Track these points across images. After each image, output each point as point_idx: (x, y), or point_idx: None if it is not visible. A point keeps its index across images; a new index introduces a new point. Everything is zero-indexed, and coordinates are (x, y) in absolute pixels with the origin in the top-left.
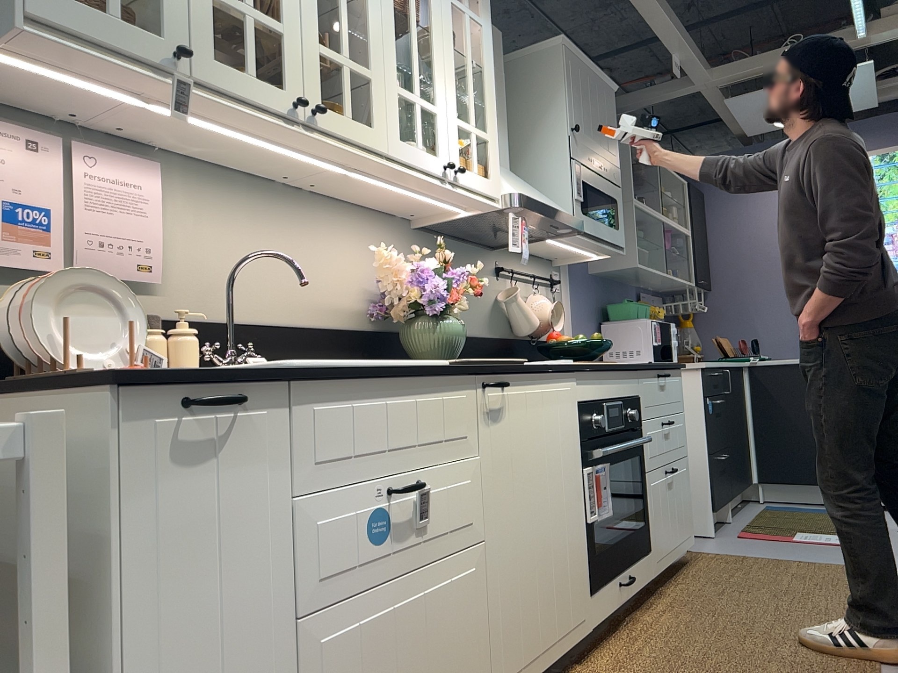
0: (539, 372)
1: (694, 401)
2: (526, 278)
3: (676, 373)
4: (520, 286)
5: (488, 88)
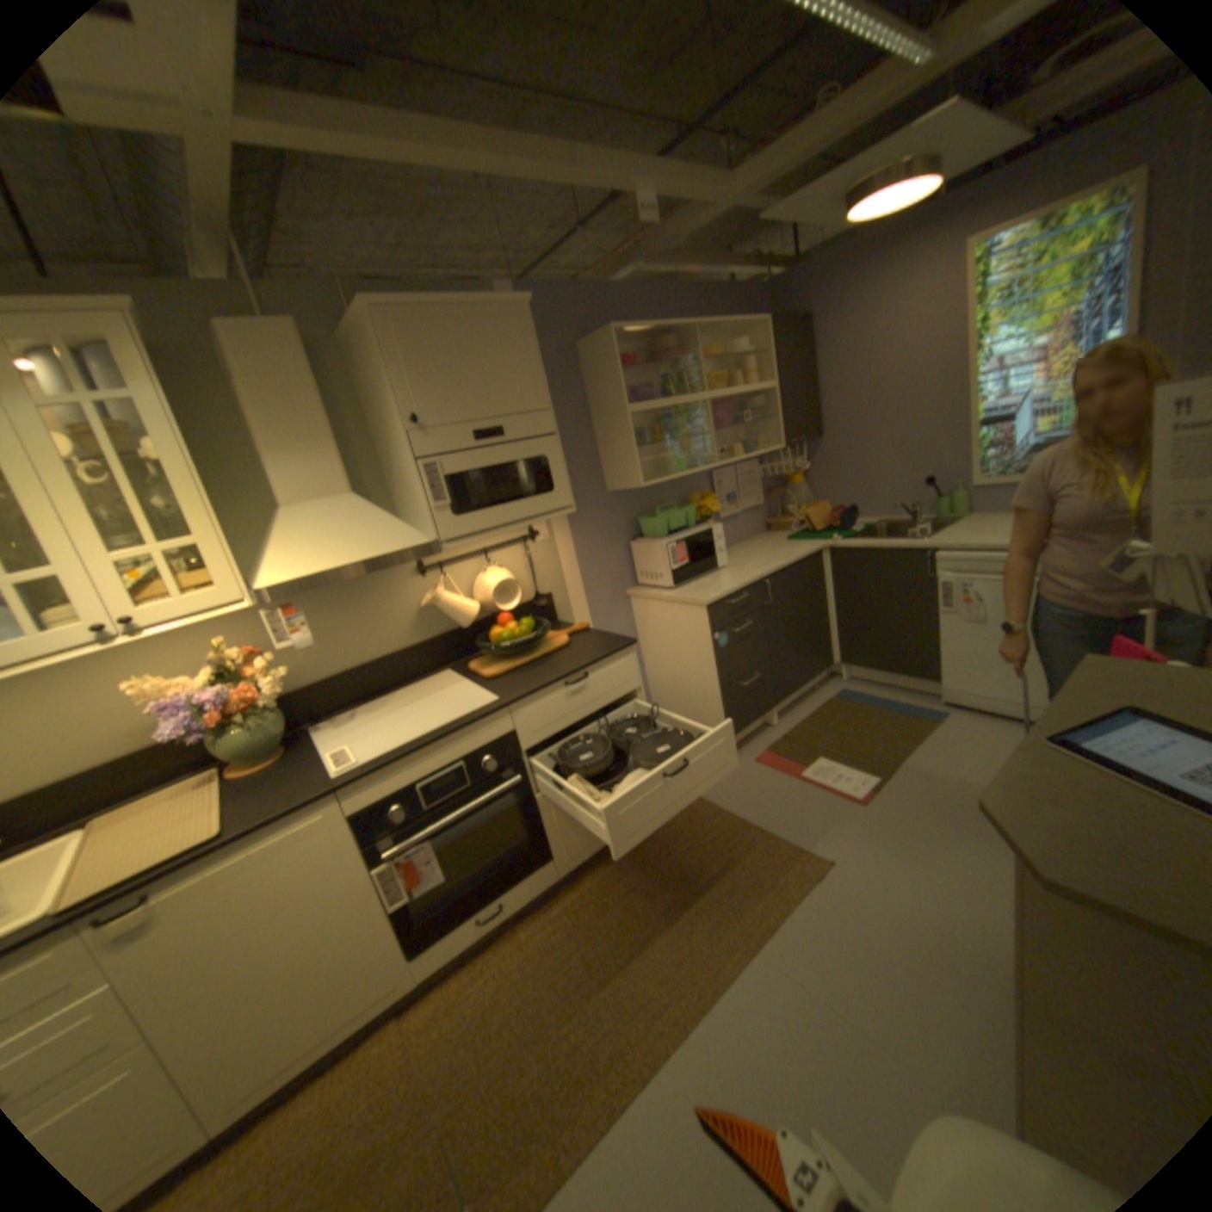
0: (226, 846)
1: (702, 636)
2: (476, 555)
3: (614, 659)
4: (464, 569)
5: (175, 478)
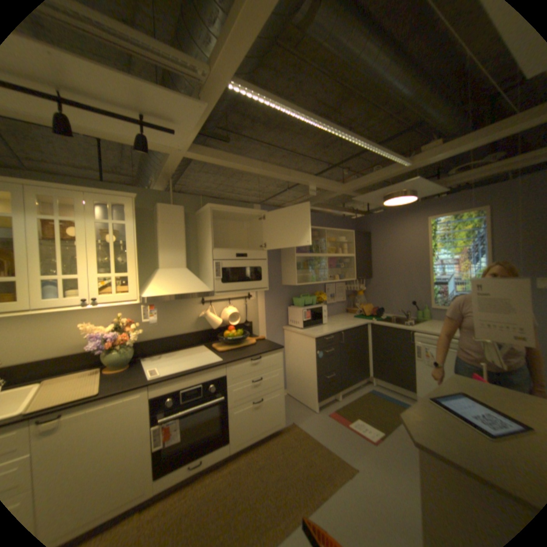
0: (98, 399)
1: (312, 351)
2: (225, 299)
3: (273, 352)
4: (219, 304)
5: (129, 251)
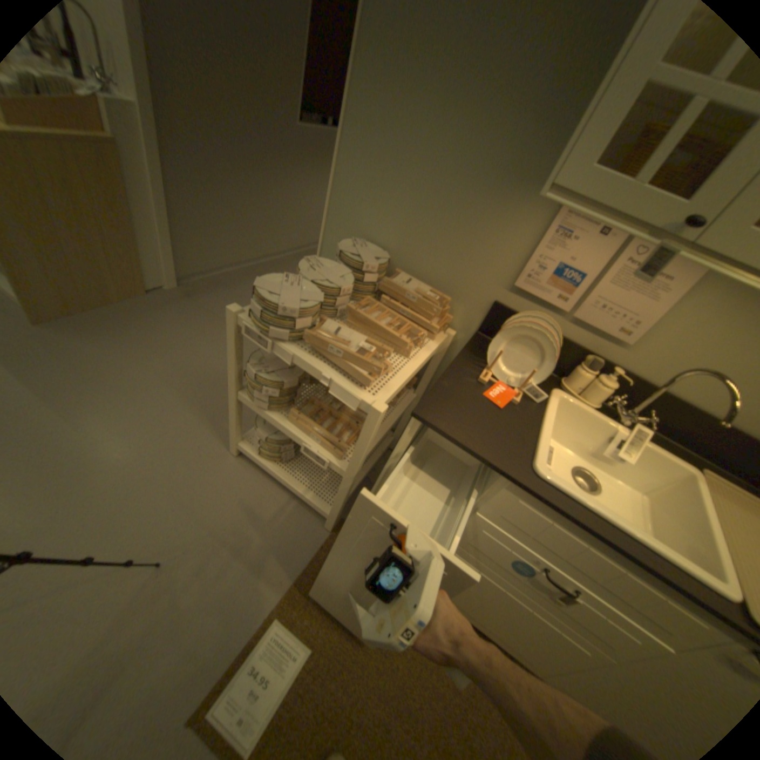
0: None
1: None
2: None
3: None
4: None
5: None
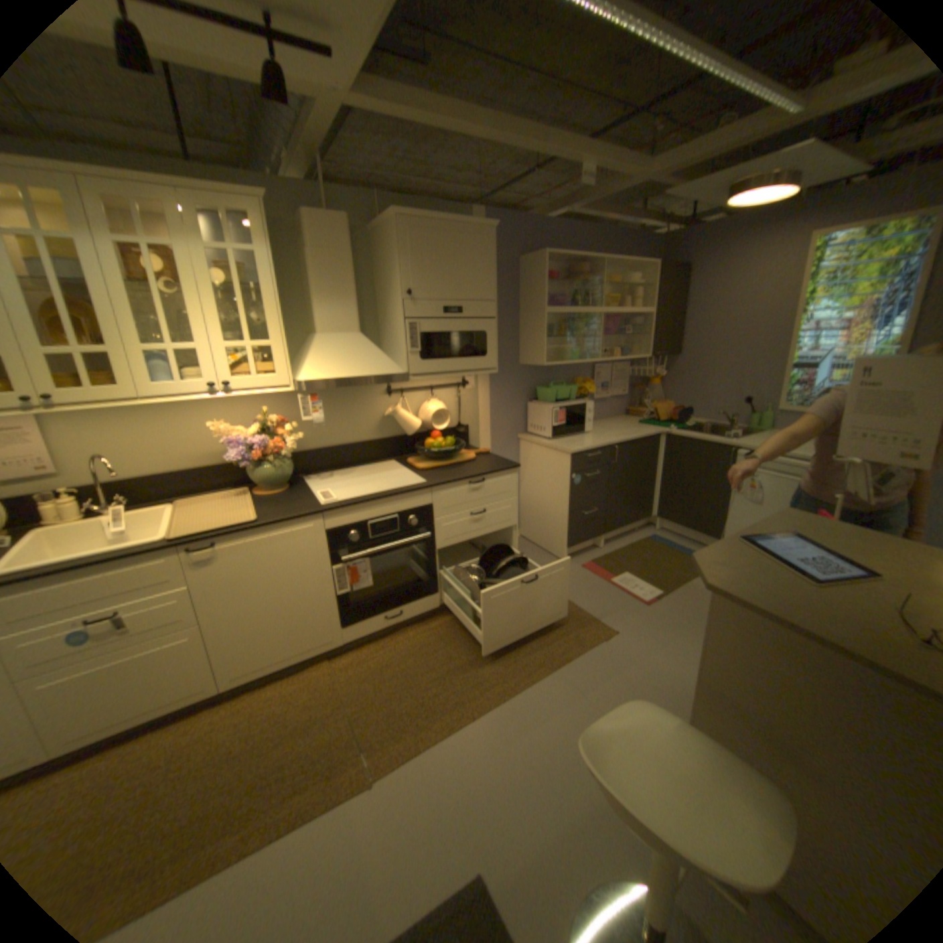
0: (259, 528)
1: (564, 474)
2: (425, 389)
3: (503, 474)
4: (416, 397)
5: (266, 303)
